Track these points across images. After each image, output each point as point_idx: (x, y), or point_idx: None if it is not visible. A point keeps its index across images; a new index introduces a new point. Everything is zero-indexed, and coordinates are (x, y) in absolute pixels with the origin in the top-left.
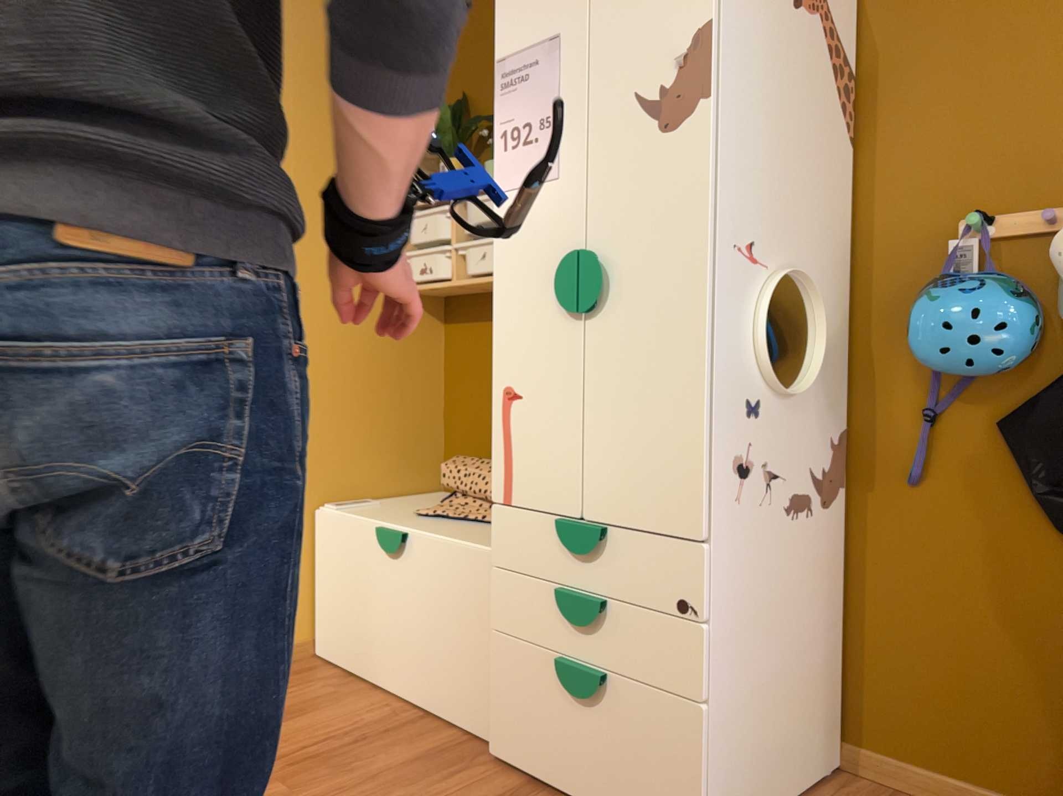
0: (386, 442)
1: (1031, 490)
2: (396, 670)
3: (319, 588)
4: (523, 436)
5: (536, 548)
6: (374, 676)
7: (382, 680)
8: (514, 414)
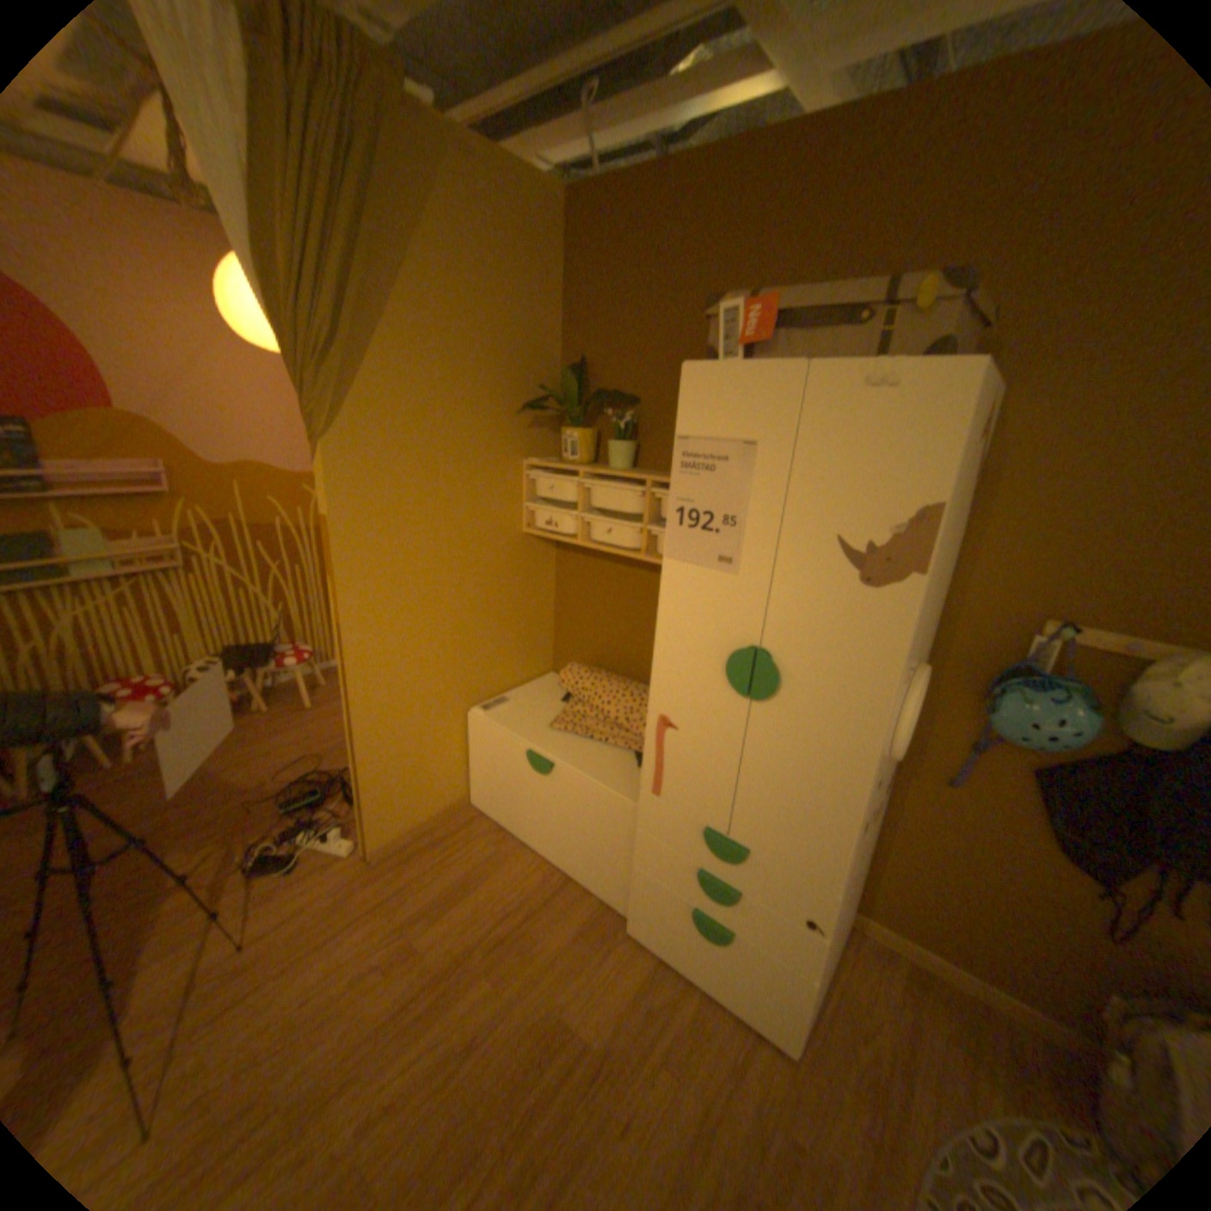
0: (516, 649)
1: (1051, 825)
2: (543, 843)
3: (474, 765)
4: (677, 758)
5: (680, 835)
6: (525, 839)
7: (531, 843)
8: (669, 738)
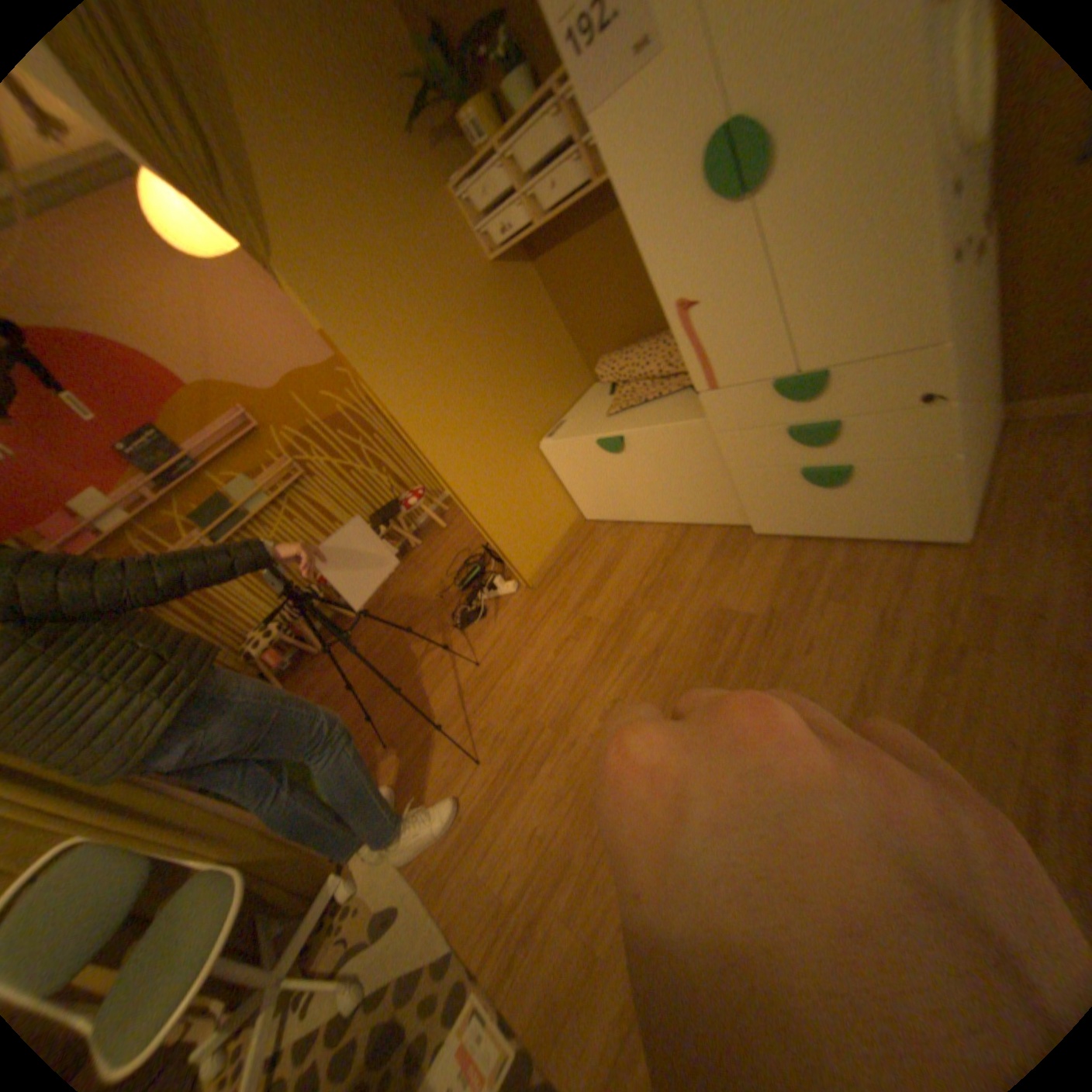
0: (547, 374)
1: None
2: (652, 508)
3: (568, 485)
4: (712, 330)
5: (754, 406)
6: (637, 516)
7: (643, 516)
8: (695, 317)
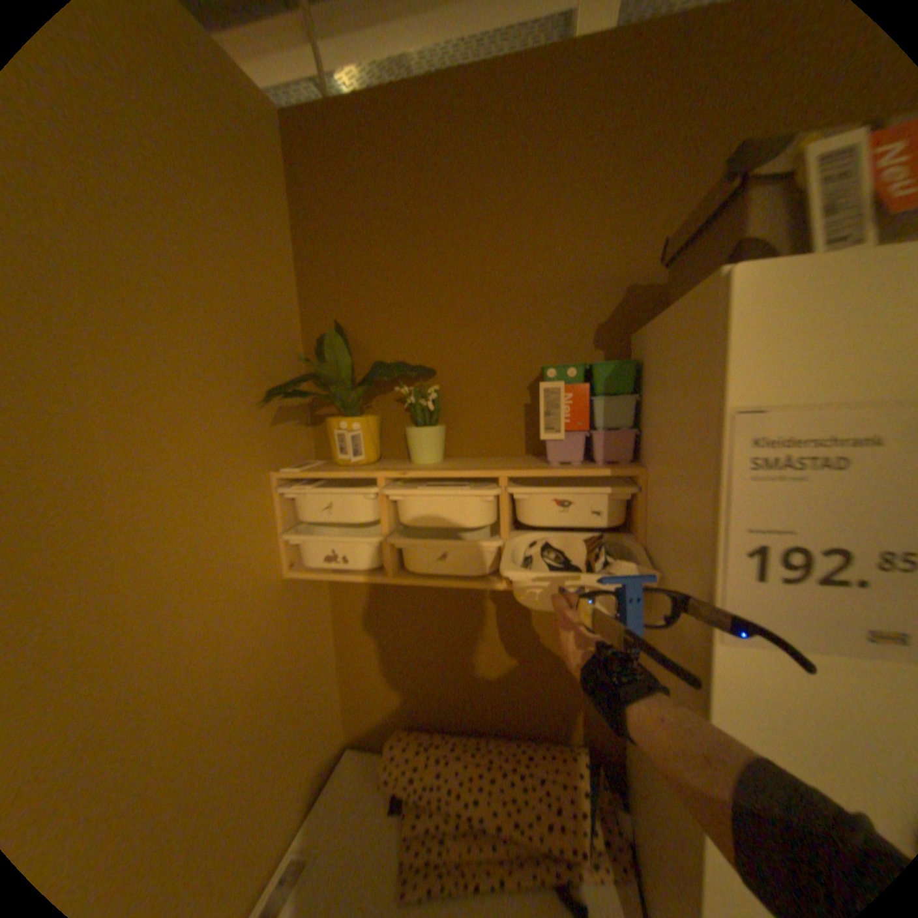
0: (297, 755)
1: None
2: None
3: None
4: None
5: None
6: None
7: None
8: None
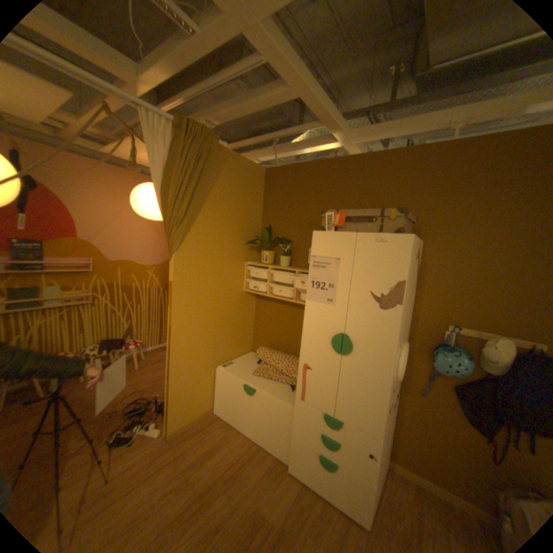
0: (237, 340)
1: (463, 411)
2: (248, 430)
3: (217, 393)
4: (311, 382)
5: (313, 418)
6: (239, 429)
7: (242, 431)
8: (308, 374)
